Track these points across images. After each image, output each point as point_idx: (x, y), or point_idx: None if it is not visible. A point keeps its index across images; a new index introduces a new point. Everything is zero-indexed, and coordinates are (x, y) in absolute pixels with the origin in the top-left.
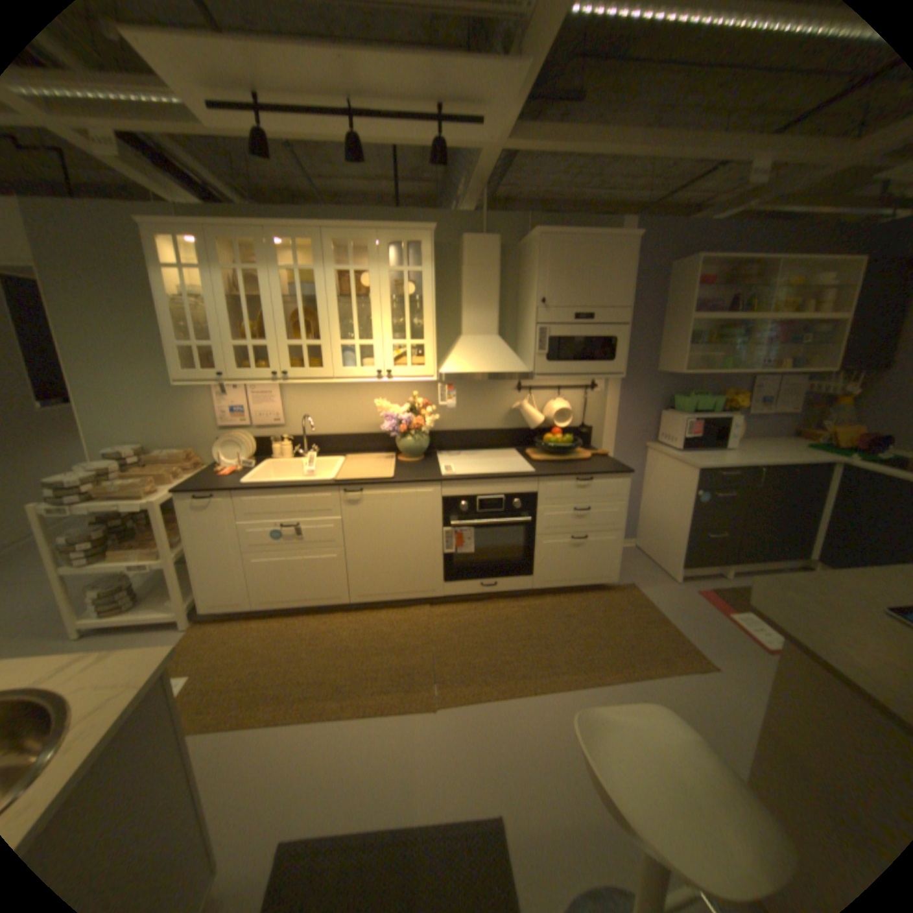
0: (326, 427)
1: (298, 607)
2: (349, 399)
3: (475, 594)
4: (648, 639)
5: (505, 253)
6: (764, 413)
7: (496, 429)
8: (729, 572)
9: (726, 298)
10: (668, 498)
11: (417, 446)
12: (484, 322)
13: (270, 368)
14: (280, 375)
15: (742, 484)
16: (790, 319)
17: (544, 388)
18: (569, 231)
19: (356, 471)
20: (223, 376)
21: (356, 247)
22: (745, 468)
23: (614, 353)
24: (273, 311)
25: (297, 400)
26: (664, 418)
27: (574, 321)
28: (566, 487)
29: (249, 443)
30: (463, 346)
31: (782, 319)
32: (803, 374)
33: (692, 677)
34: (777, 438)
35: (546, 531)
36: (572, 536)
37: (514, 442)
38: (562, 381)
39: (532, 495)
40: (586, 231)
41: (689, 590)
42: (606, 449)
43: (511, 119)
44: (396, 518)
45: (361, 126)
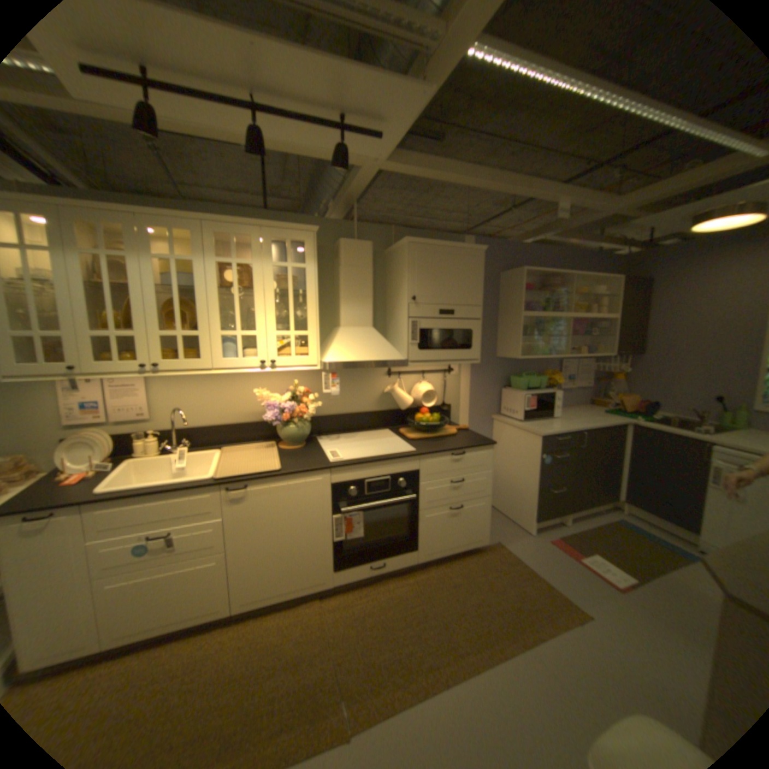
0: (197, 419)
1: (165, 633)
2: (224, 388)
3: (365, 578)
4: (527, 597)
5: (373, 257)
6: (569, 388)
7: (370, 411)
8: (567, 520)
9: (539, 301)
10: (515, 462)
11: (298, 433)
12: (359, 315)
13: (135, 359)
14: (149, 366)
15: (571, 446)
16: (581, 318)
17: (409, 373)
18: (431, 242)
19: (235, 464)
20: (74, 368)
21: (234, 242)
22: (572, 433)
23: (470, 343)
24: (142, 299)
25: (164, 392)
26: (503, 395)
27: (438, 315)
28: (442, 462)
29: (103, 442)
30: (342, 336)
31: (576, 318)
32: (590, 357)
33: (574, 630)
34: (579, 406)
35: (428, 505)
36: (450, 507)
37: (386, 421)
38: (424, 366)
39: (414, 473)
40: (445, 243)
41: (542, 541)
42: (461, 423)
43: (393, 143)
44: (283, 512)
45: (258, 123)
